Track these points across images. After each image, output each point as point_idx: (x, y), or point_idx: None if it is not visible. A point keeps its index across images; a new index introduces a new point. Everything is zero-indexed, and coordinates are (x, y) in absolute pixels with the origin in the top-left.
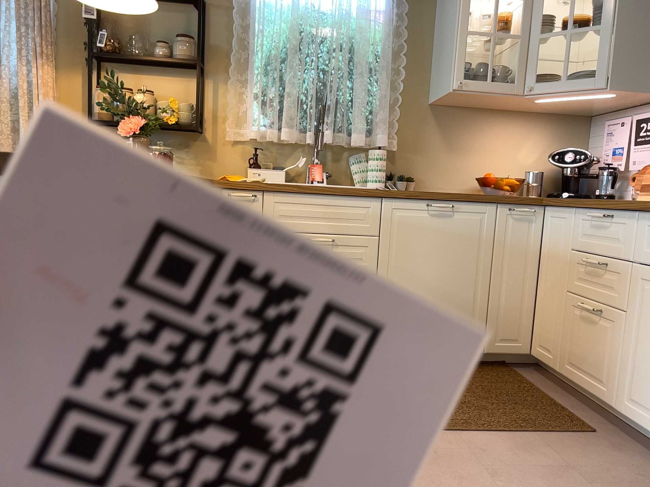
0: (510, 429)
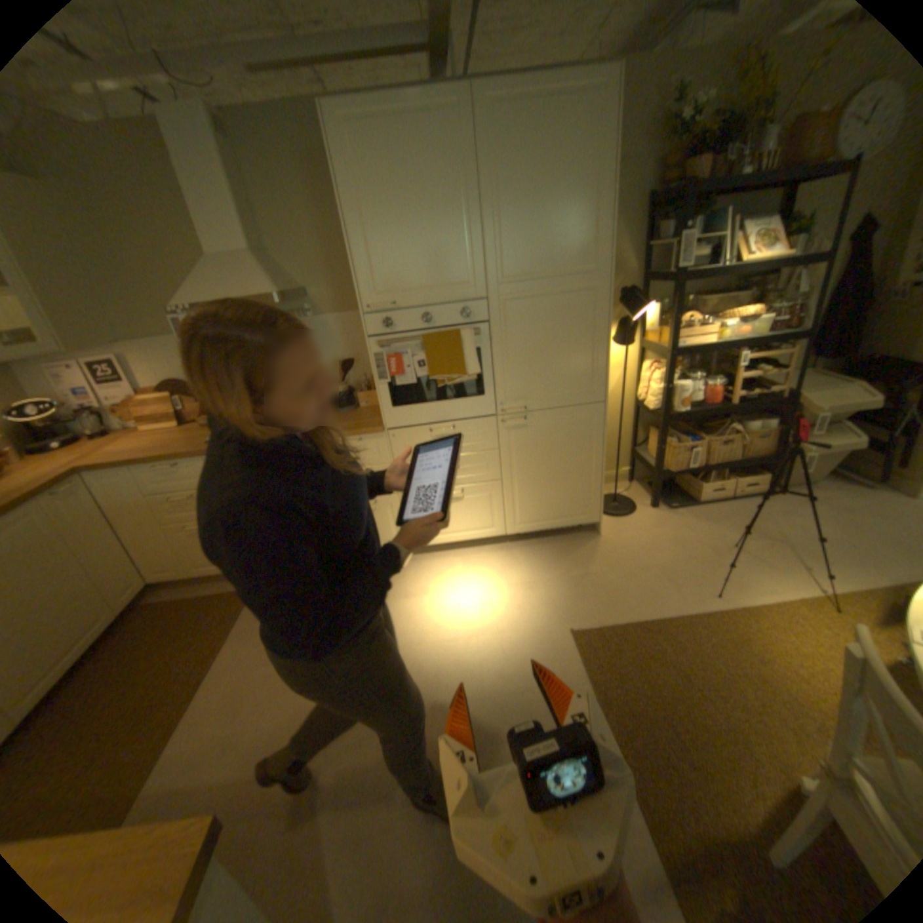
0: (222, 635)
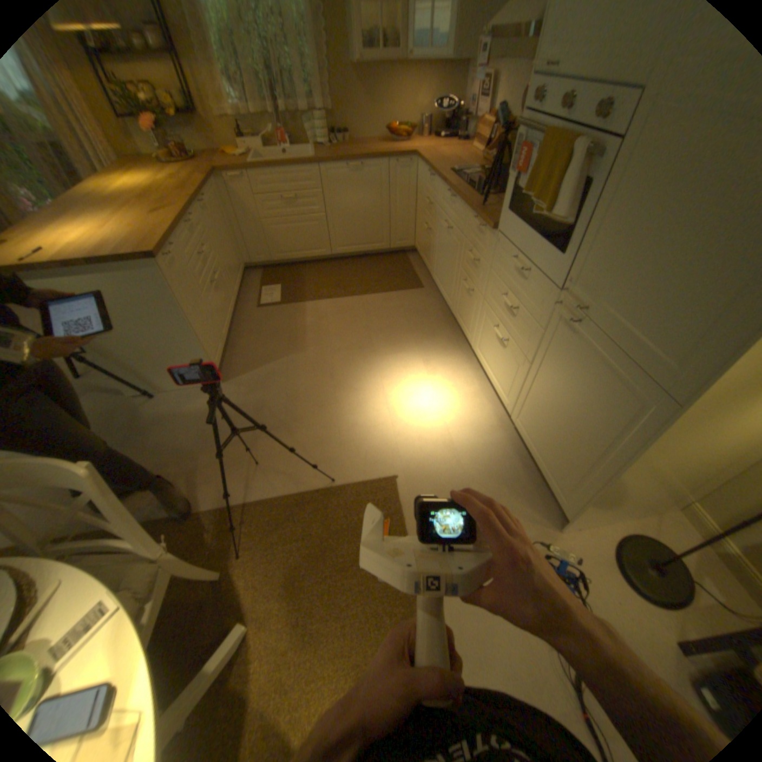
0: (384, 291)
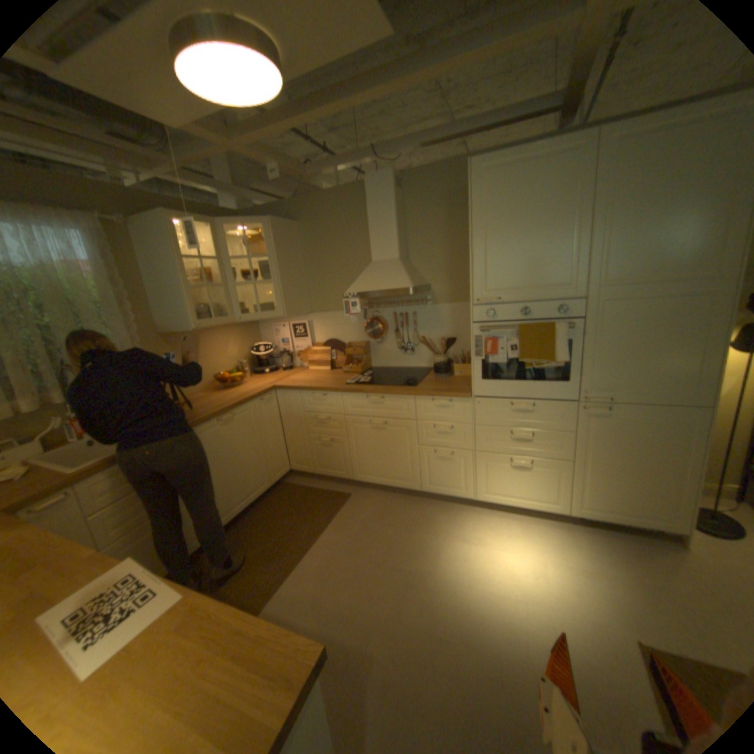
0: (326, 522)
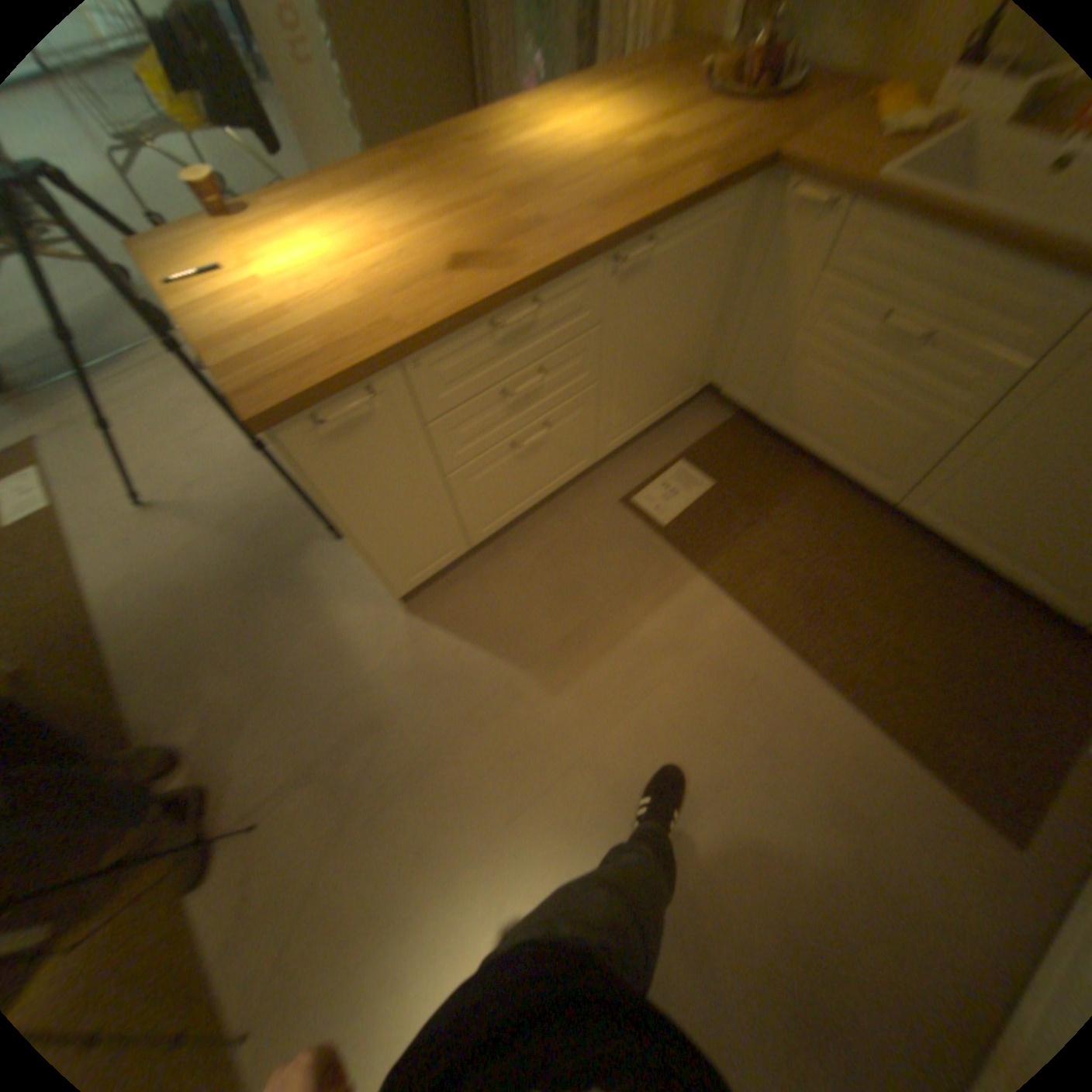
0: (900, 736)
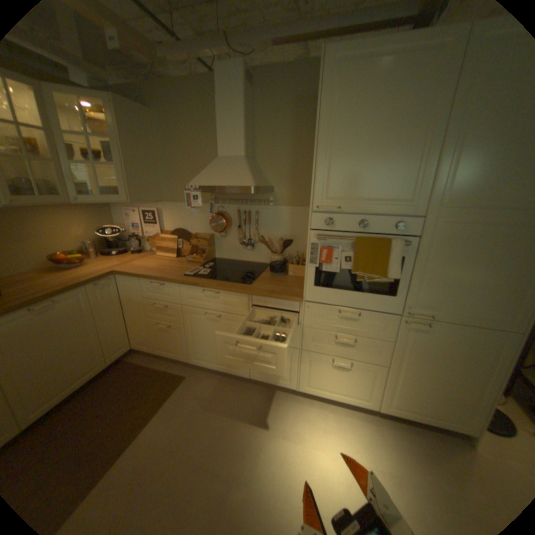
0: (153, 410)
